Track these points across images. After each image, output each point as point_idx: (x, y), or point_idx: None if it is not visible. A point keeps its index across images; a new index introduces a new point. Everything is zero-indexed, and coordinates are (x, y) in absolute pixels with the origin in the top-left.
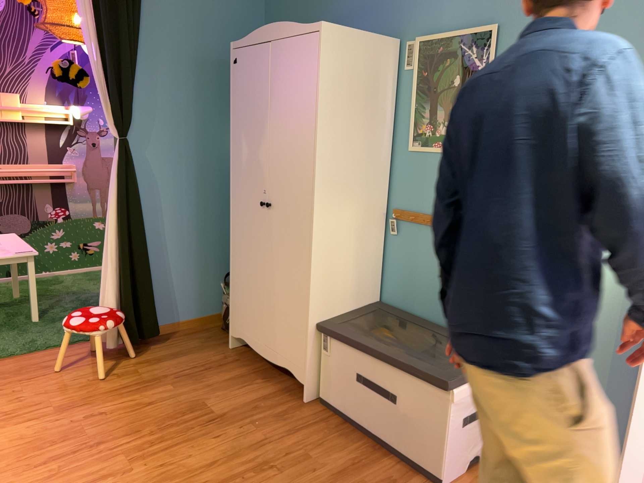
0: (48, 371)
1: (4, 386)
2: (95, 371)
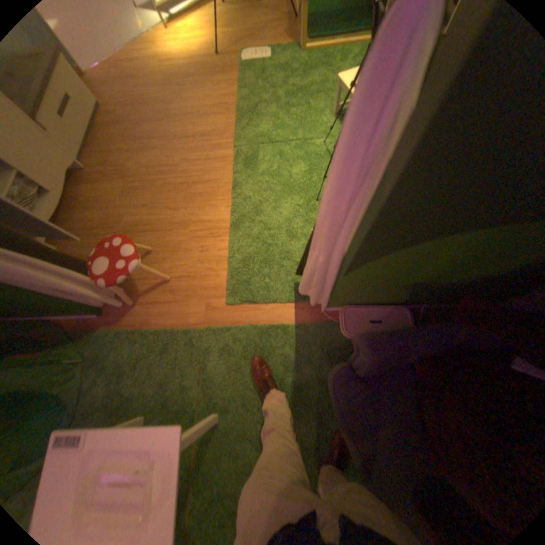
0: (170, 284)
1: (202, 274)
2: (145, 265)
